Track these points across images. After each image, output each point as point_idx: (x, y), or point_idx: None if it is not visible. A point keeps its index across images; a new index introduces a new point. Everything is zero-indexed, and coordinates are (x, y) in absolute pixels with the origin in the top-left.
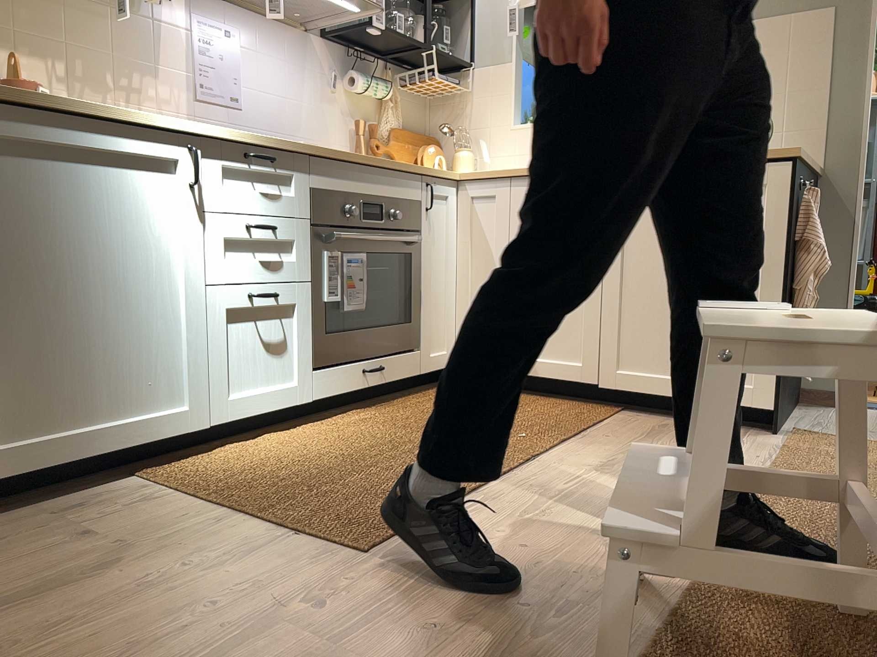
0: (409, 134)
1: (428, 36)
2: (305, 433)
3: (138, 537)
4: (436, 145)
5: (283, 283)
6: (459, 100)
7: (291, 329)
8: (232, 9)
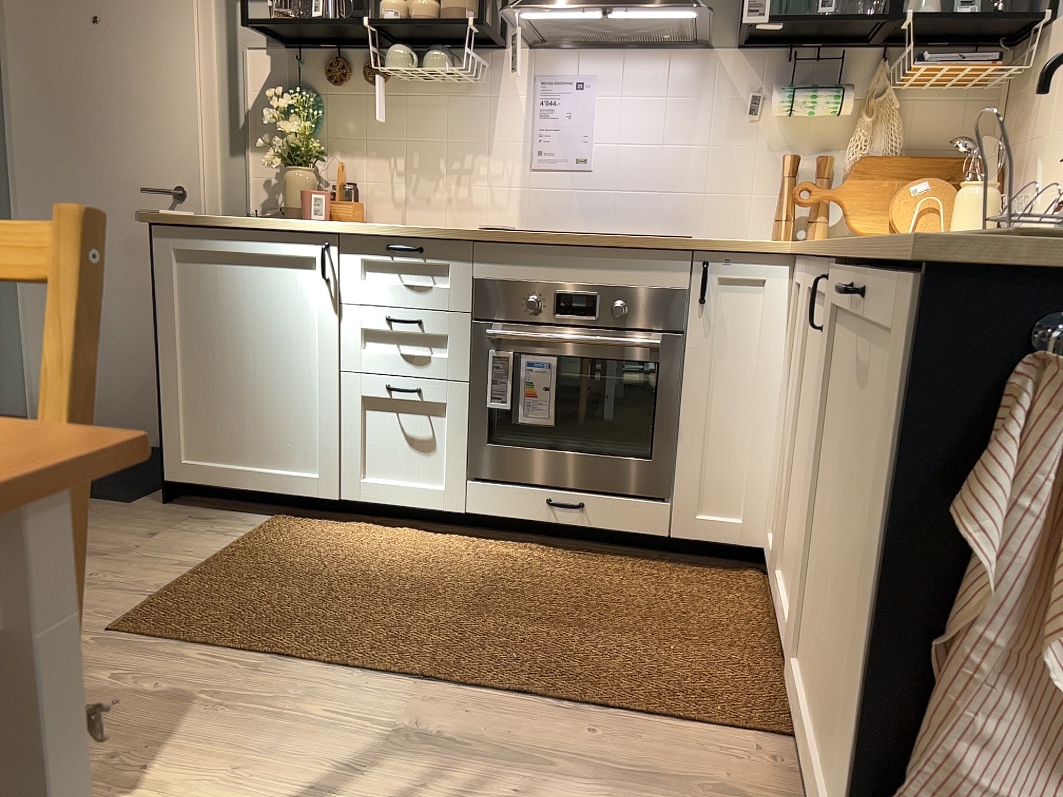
0: (932, 161)
1: (888, 3)
2: (429, 542)
3: (150, 550)
4: (953, 179)
5: (431, 381)
6: (1024, 89)
7: (442, 431)
8: (601, 53)
